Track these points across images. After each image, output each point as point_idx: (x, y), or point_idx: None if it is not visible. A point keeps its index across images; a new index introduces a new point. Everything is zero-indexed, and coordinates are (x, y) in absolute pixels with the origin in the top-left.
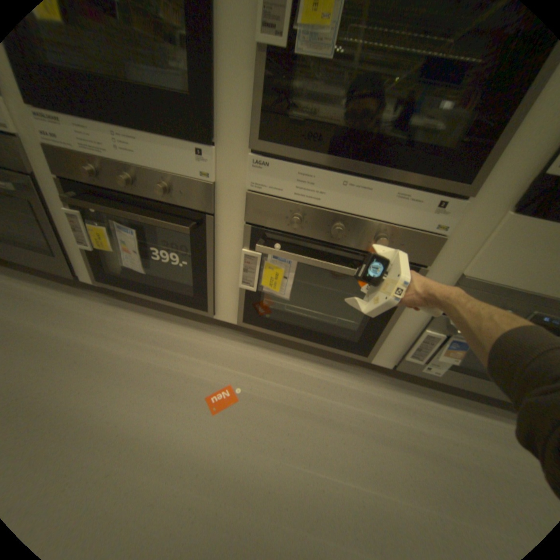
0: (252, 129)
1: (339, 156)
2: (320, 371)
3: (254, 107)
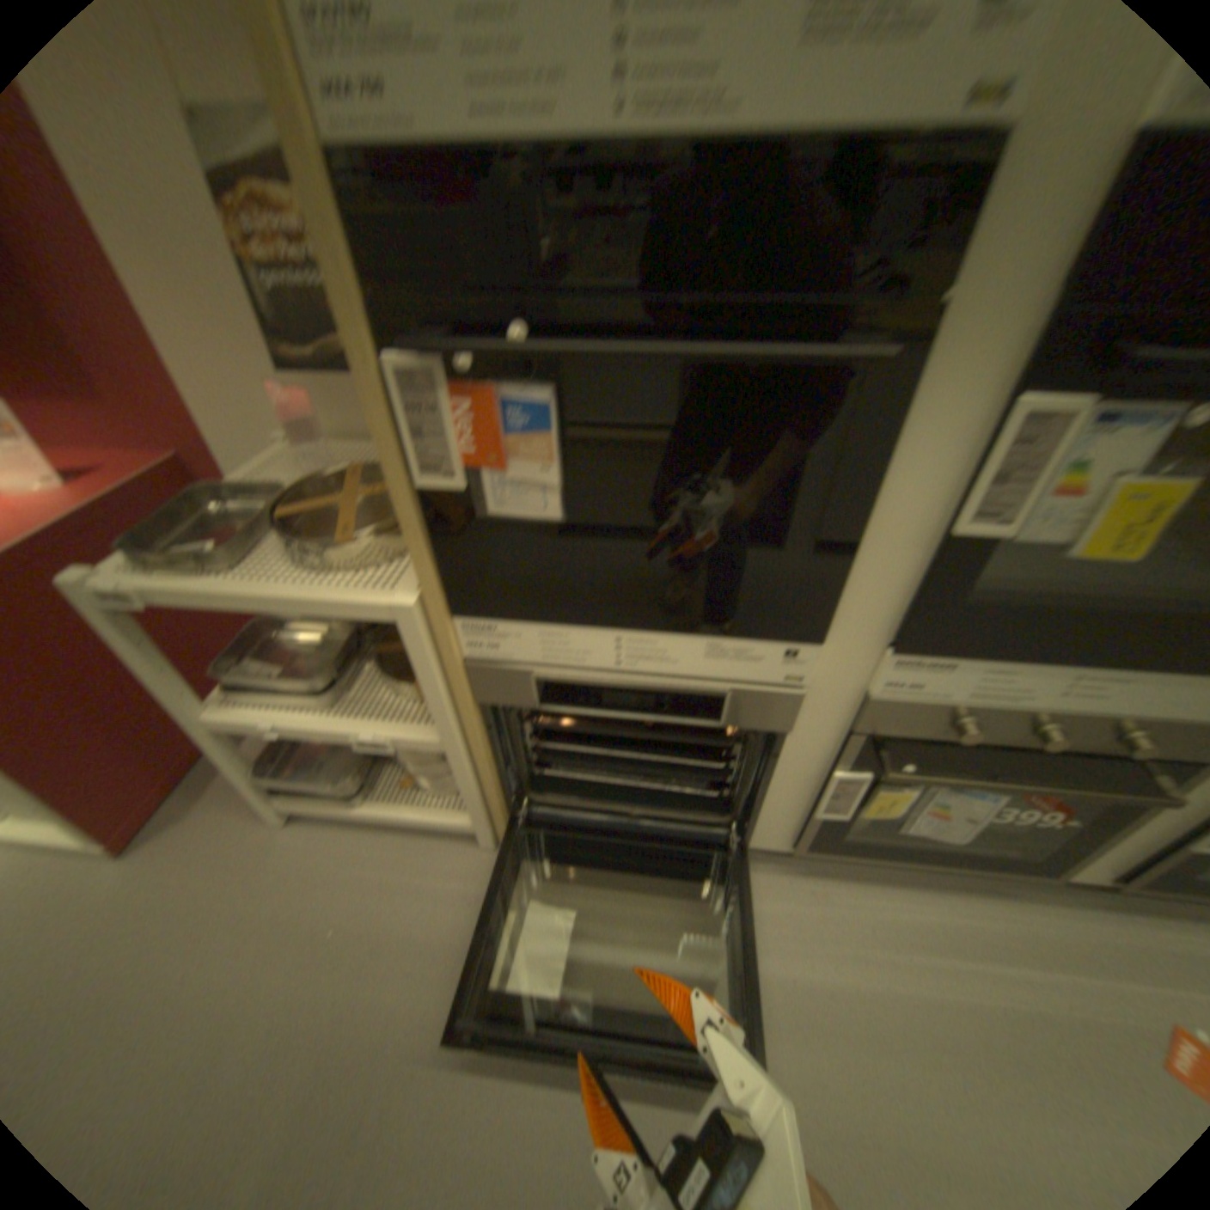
0: None
1: None
2: None
3: None
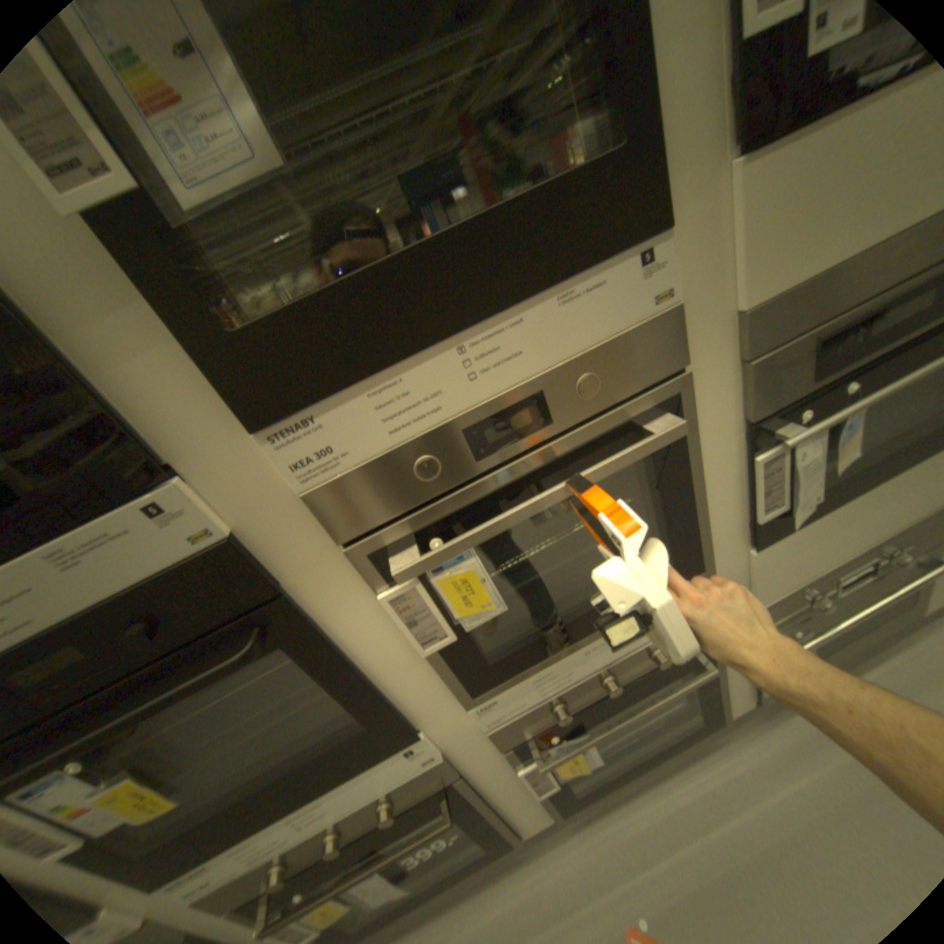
0: (455, 696)
1: (565, 648)
2: (689, 786)
3: (445, 682)
